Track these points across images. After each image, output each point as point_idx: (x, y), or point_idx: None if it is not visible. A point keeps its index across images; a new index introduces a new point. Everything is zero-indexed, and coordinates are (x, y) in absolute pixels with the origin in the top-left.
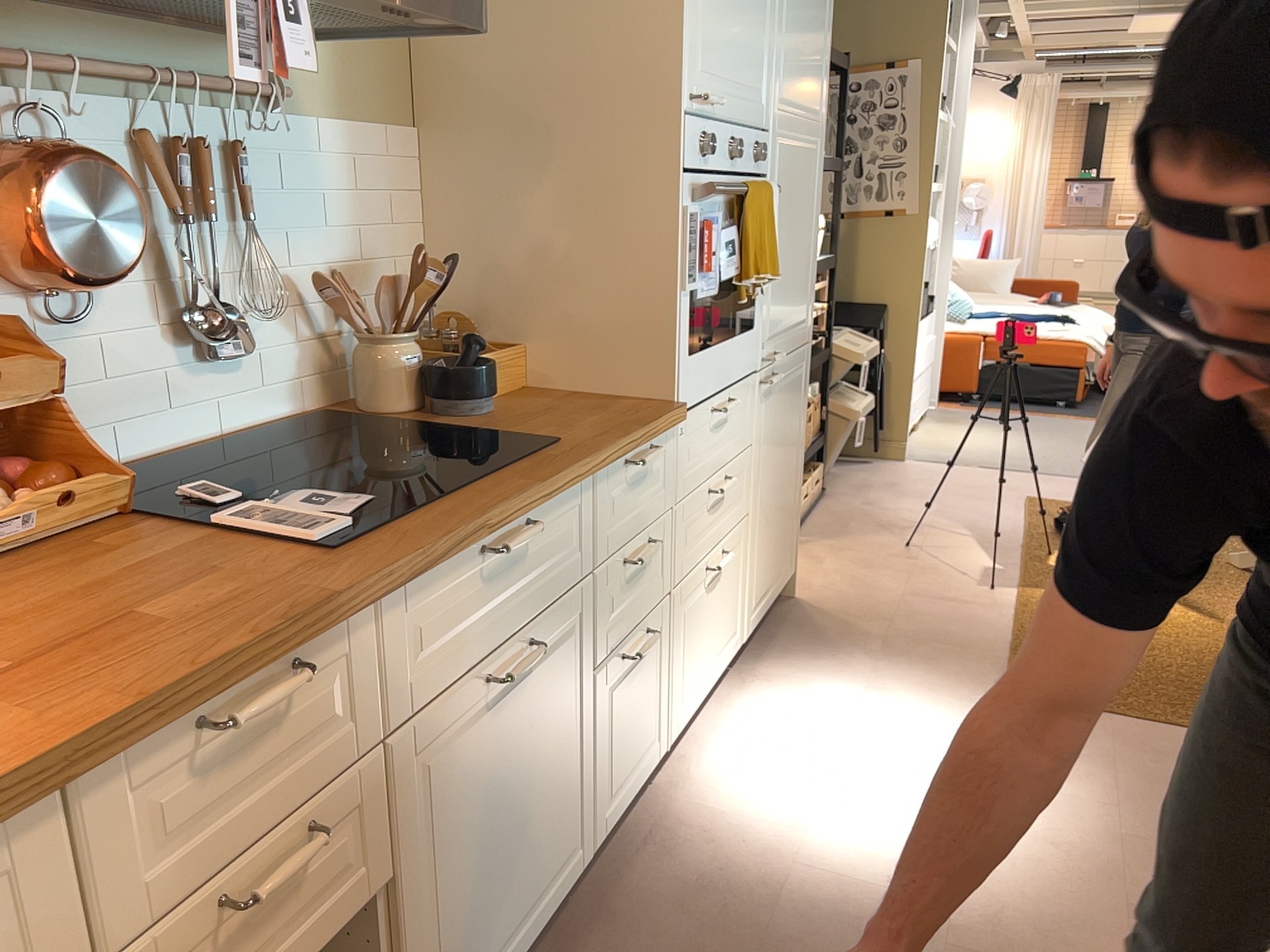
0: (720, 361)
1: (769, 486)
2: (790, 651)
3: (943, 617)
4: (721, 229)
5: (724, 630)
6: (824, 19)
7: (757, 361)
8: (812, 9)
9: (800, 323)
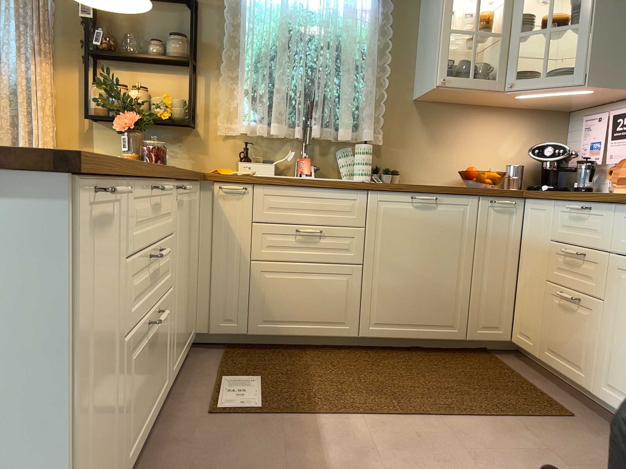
0: None
1: None
2: None
3: None
4: None
5: None
6: None
7: None
8: None
9: None
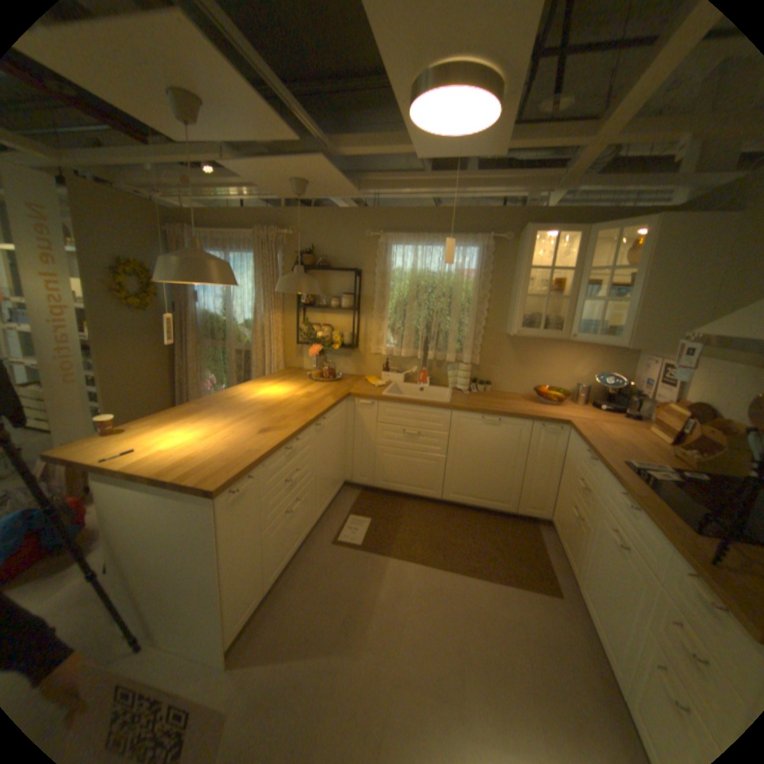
0: None
1: None
2: None
3: None
4: None
5: None
6: None
7: None
8: None
9: None
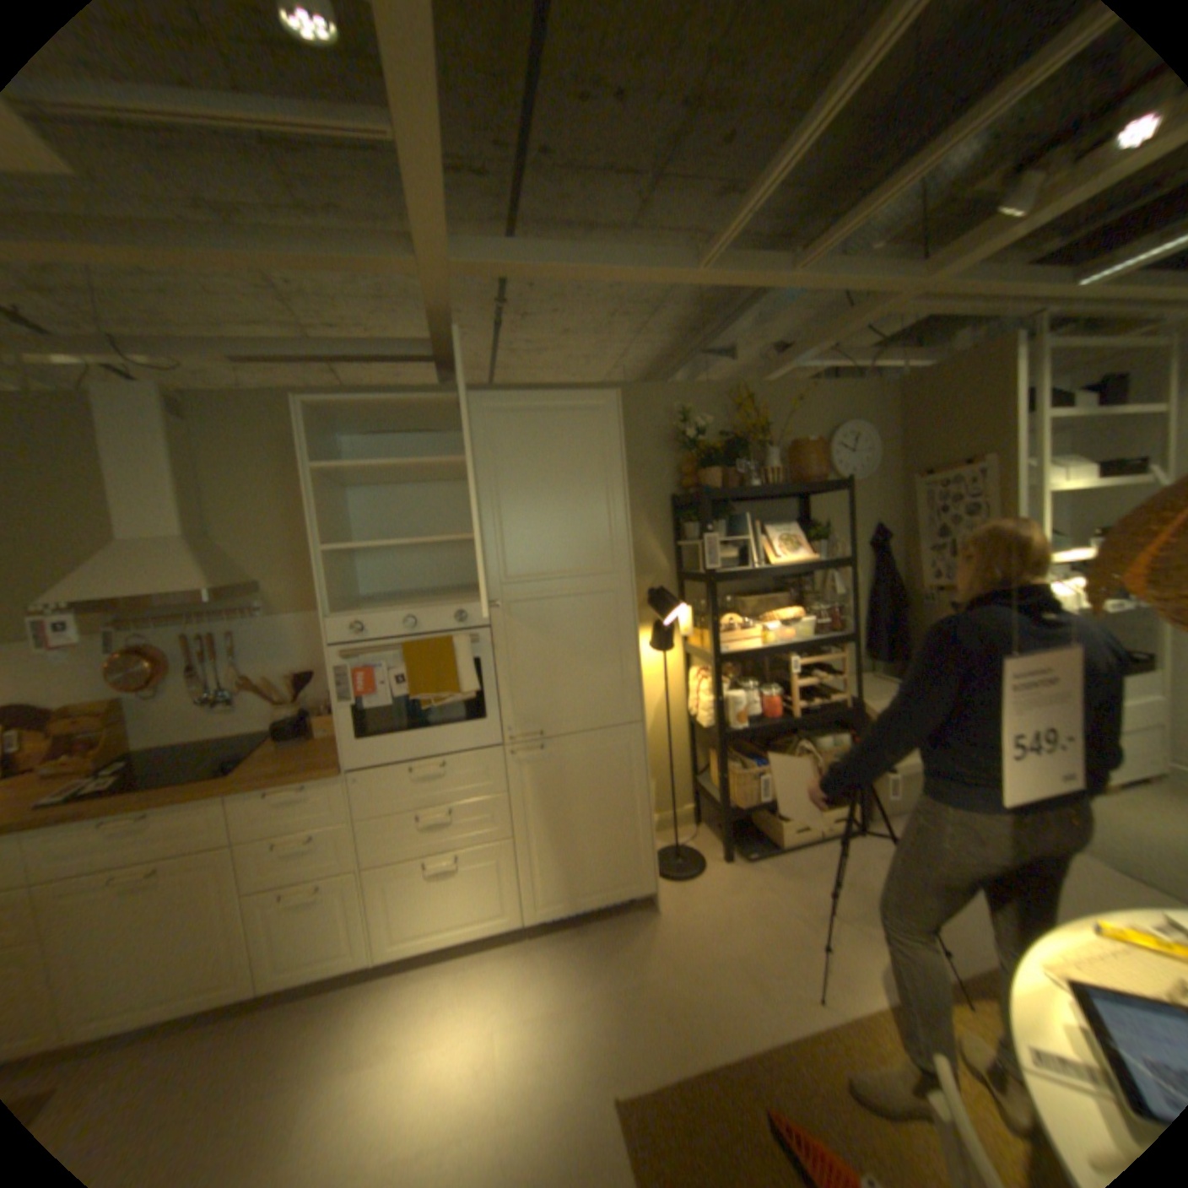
0: (411, 742)
1: (553, 823)
2: (573, 952)
3: (720, 1002)
4: (387, 669)
5: (471, 911)
6: (596, 507)
7: (493, 740)
8: (559, 509)
9: (601, 710)
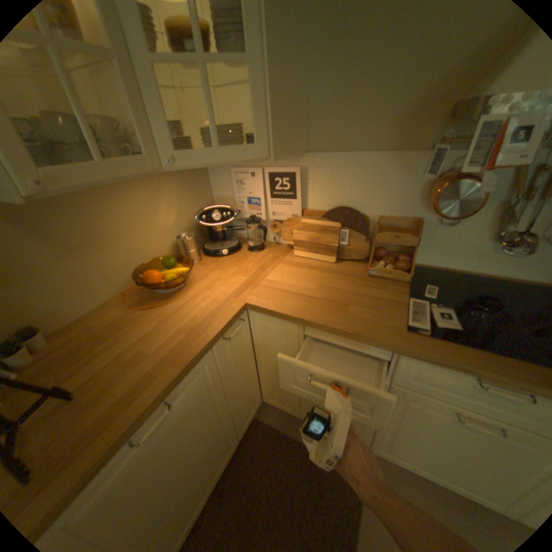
0: None
1: None
2: None
3: None
4: None
5: None
6: None
7: None
8: None
9: None
